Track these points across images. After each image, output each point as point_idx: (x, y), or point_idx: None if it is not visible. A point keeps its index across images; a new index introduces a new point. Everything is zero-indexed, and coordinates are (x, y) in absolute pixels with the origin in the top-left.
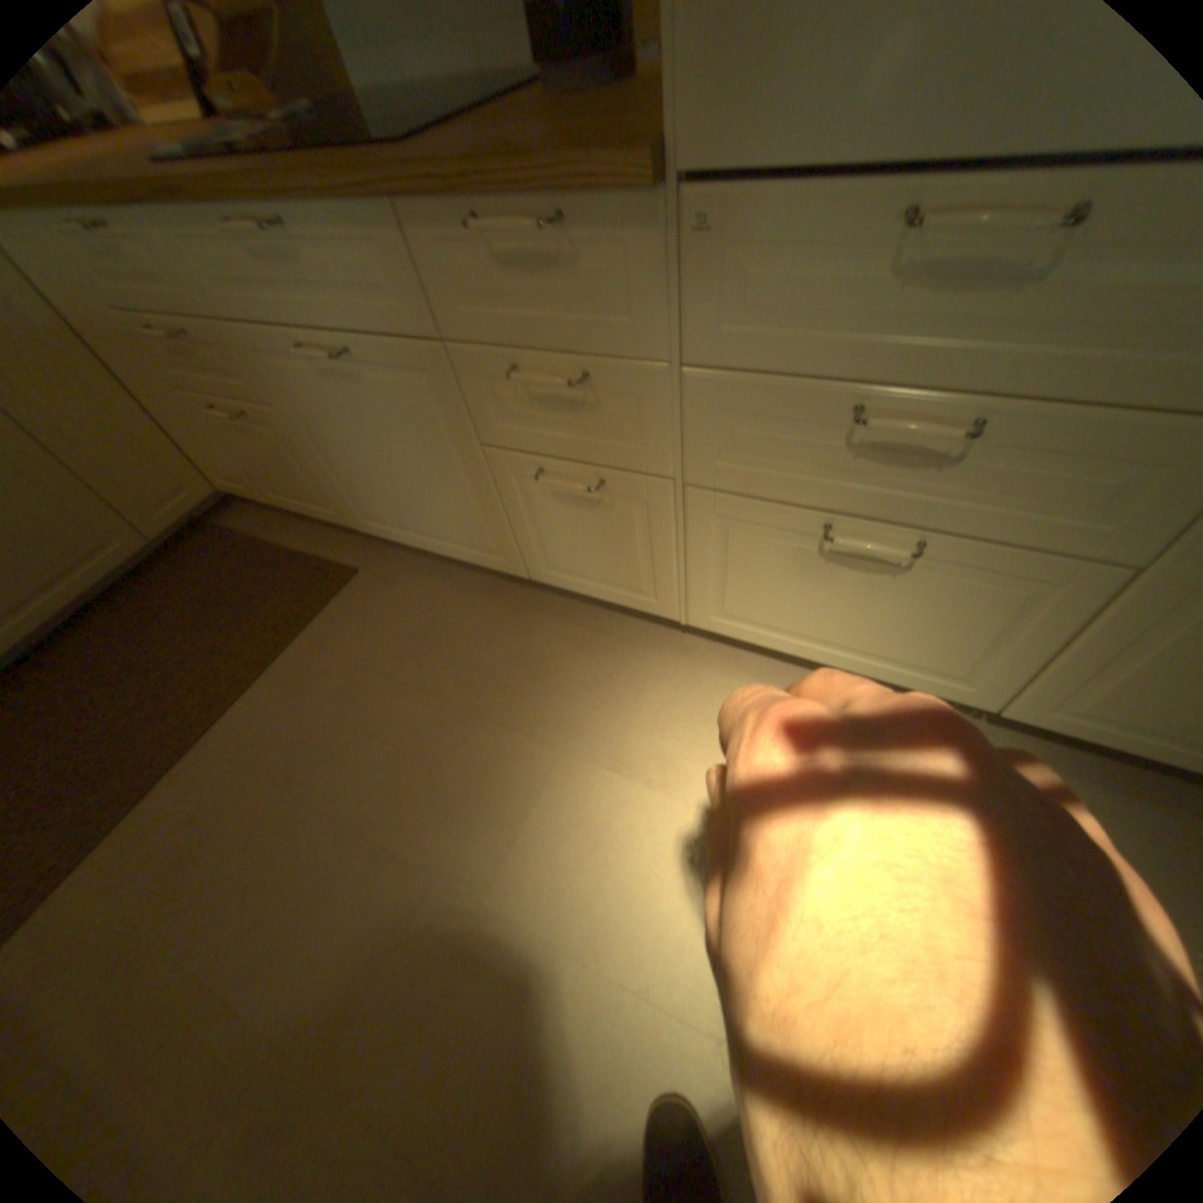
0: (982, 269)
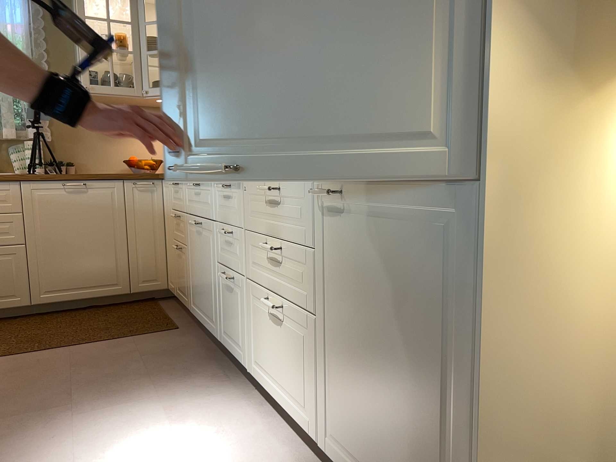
0: (276, 203)
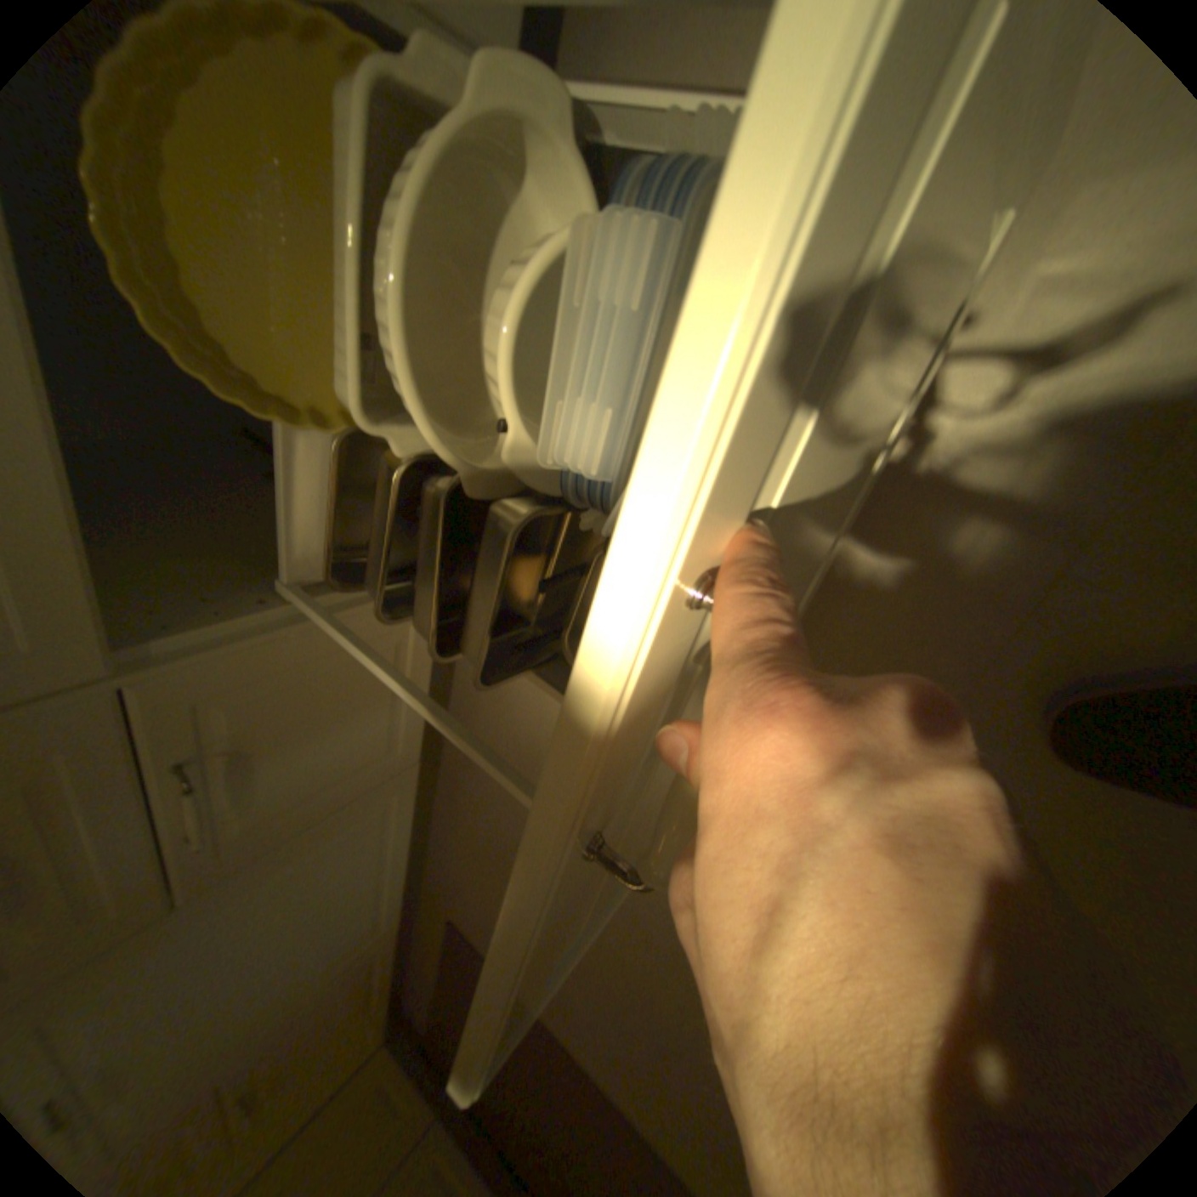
0: None
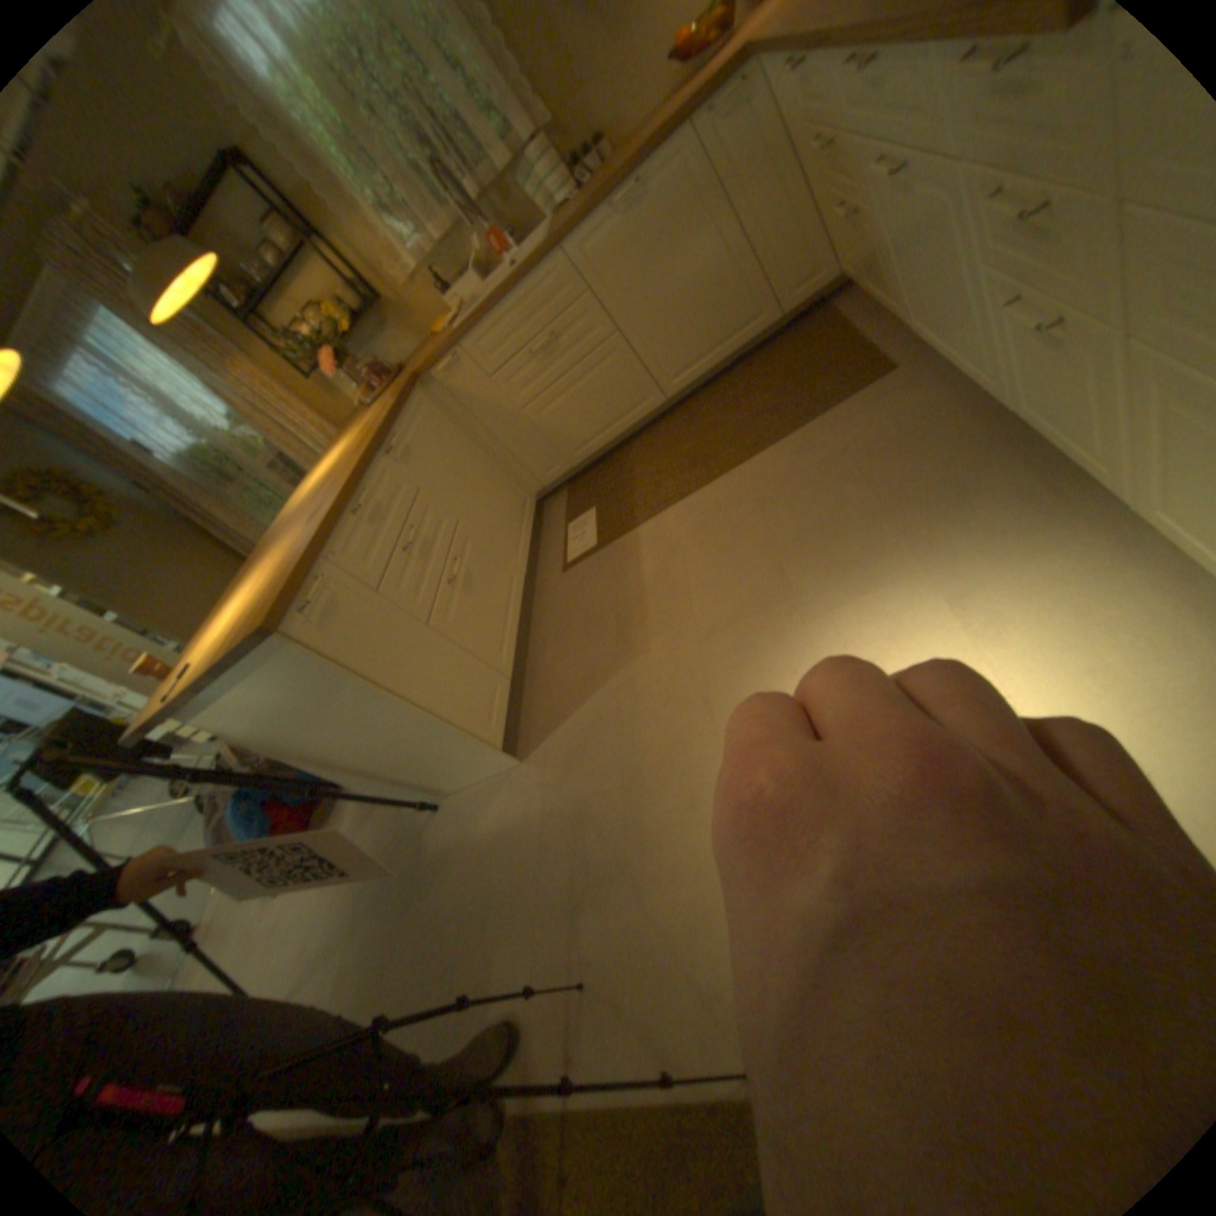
0: None
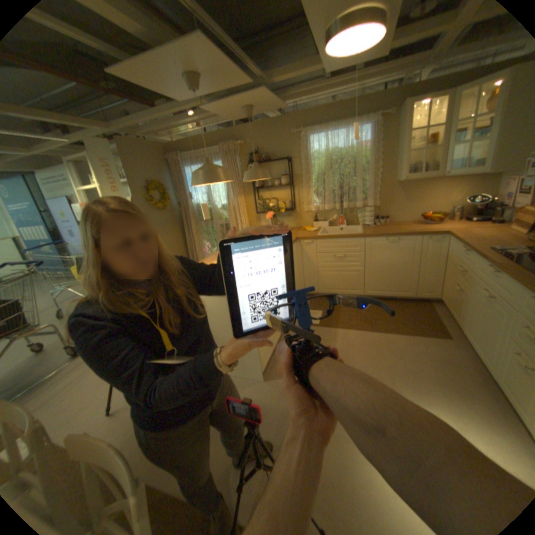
0: None
